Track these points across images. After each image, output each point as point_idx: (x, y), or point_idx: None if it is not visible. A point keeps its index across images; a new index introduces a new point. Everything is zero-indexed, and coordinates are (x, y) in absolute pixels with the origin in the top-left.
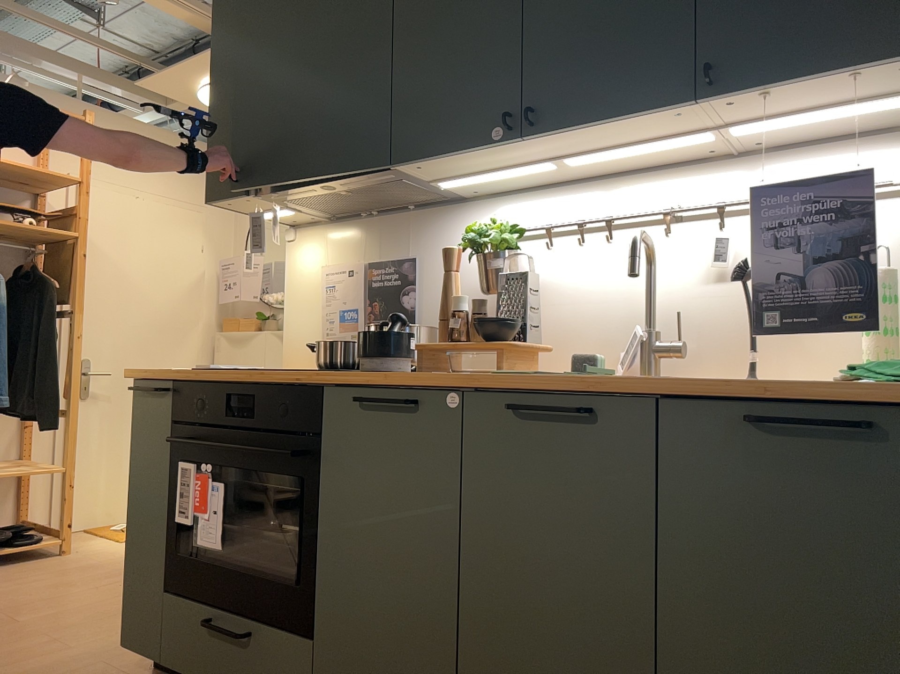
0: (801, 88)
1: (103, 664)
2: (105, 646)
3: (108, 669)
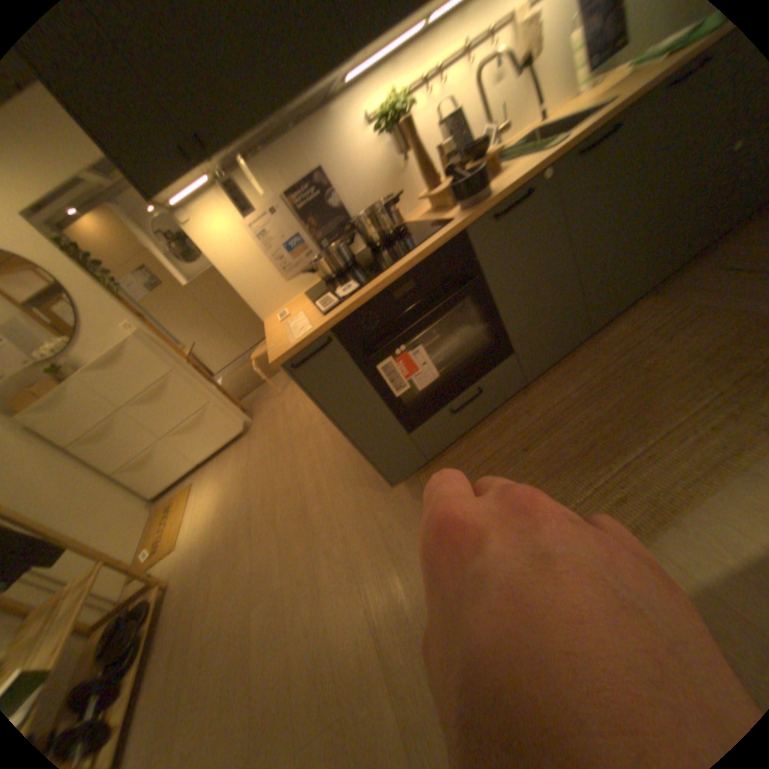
0: None
1: (377, 510)
2: (350, 515)
3: (385, 505)
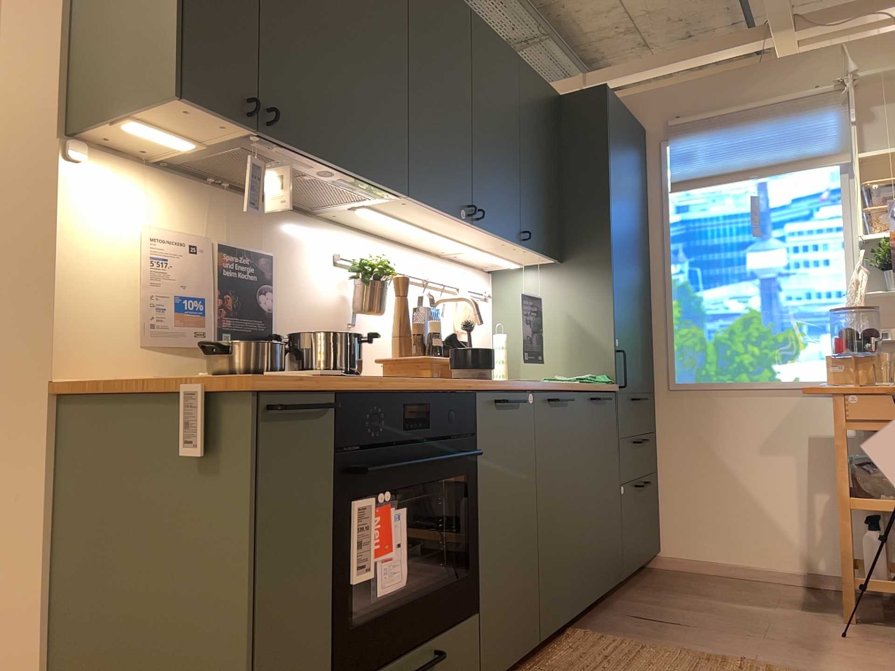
0: (531, 253)
1: None
2: None
3: None
